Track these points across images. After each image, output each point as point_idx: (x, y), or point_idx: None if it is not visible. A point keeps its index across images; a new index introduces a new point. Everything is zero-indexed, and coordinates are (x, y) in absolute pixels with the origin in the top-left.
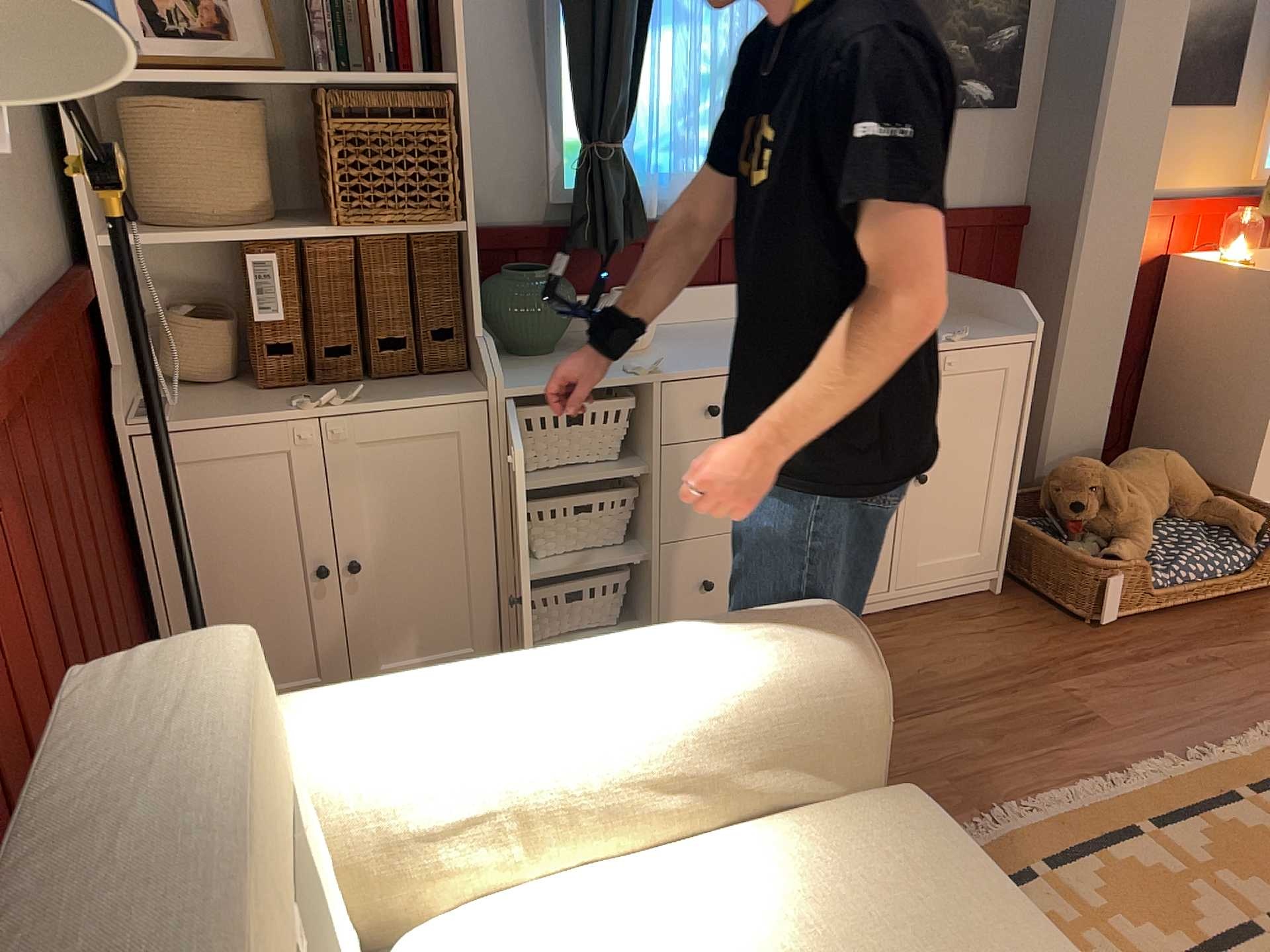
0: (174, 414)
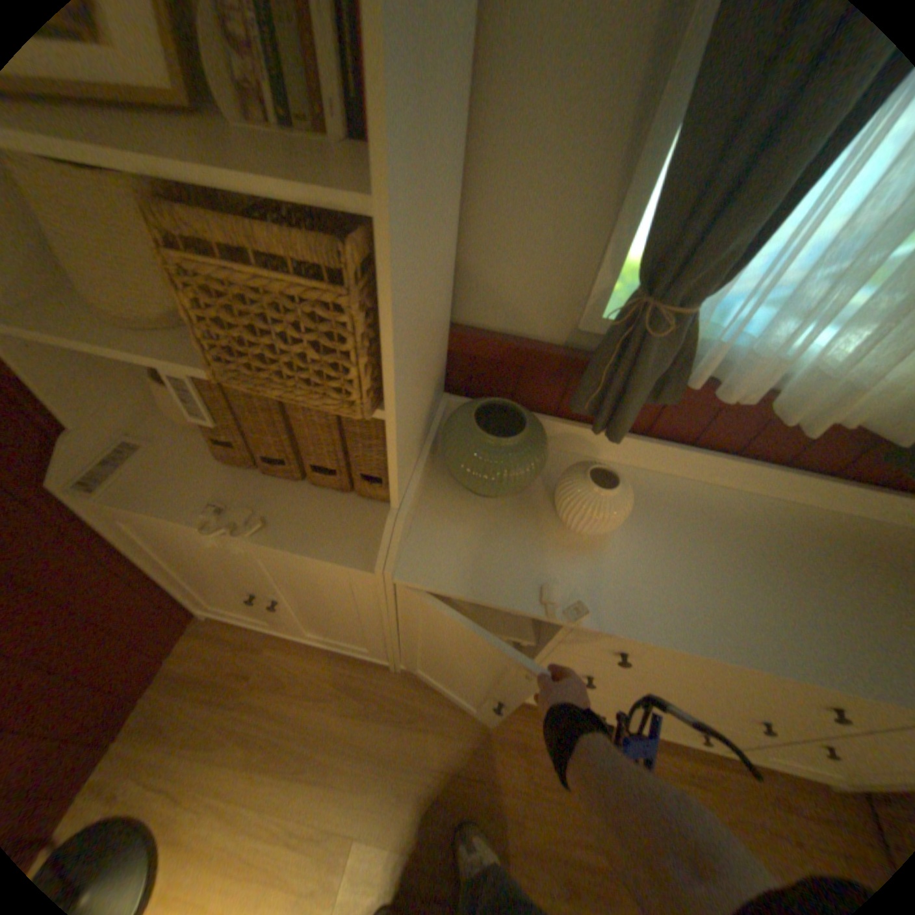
0: (120, 479)
